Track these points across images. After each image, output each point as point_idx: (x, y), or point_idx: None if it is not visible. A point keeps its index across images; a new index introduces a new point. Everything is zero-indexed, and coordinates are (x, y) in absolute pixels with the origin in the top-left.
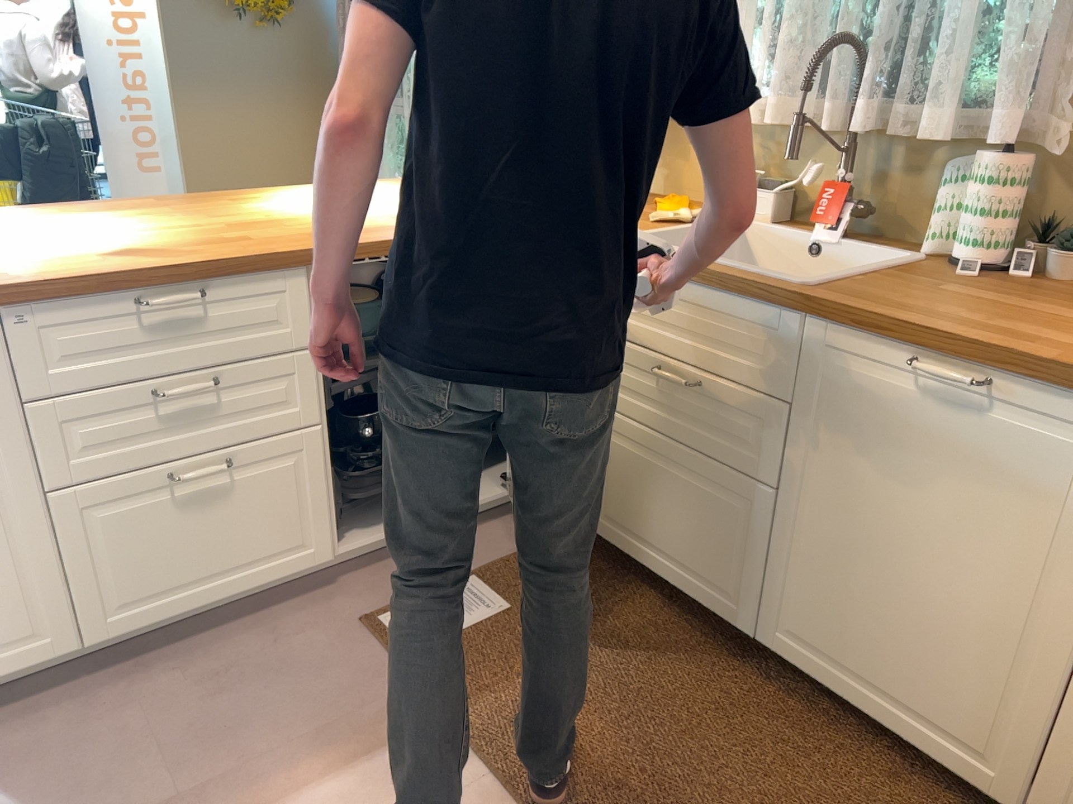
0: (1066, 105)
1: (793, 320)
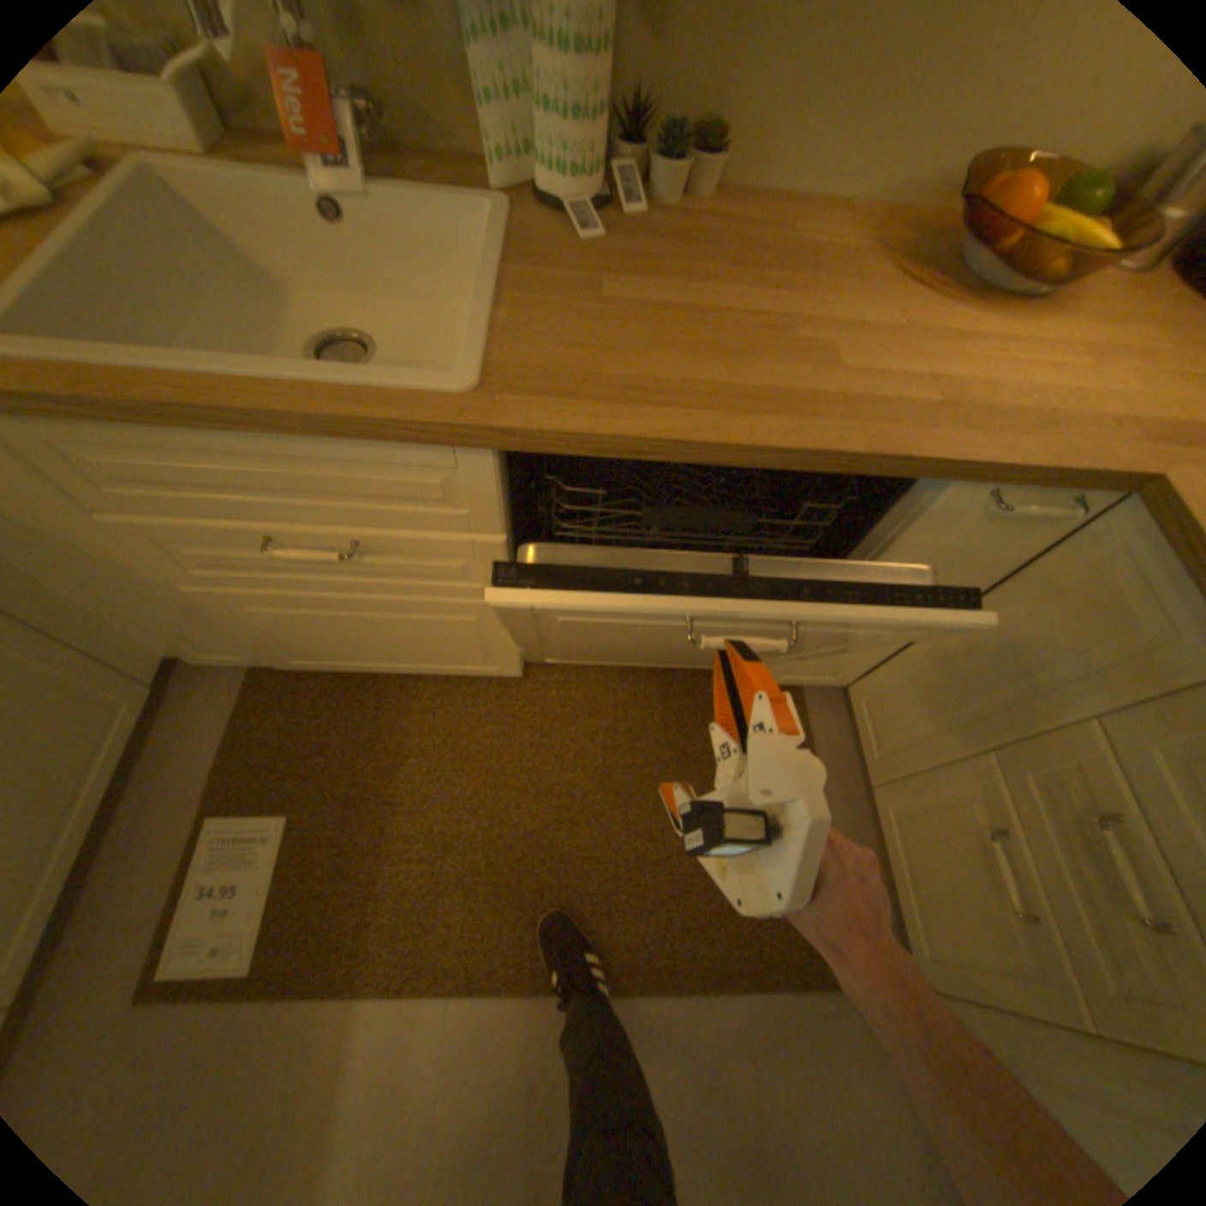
0: None
1: (480, 451)
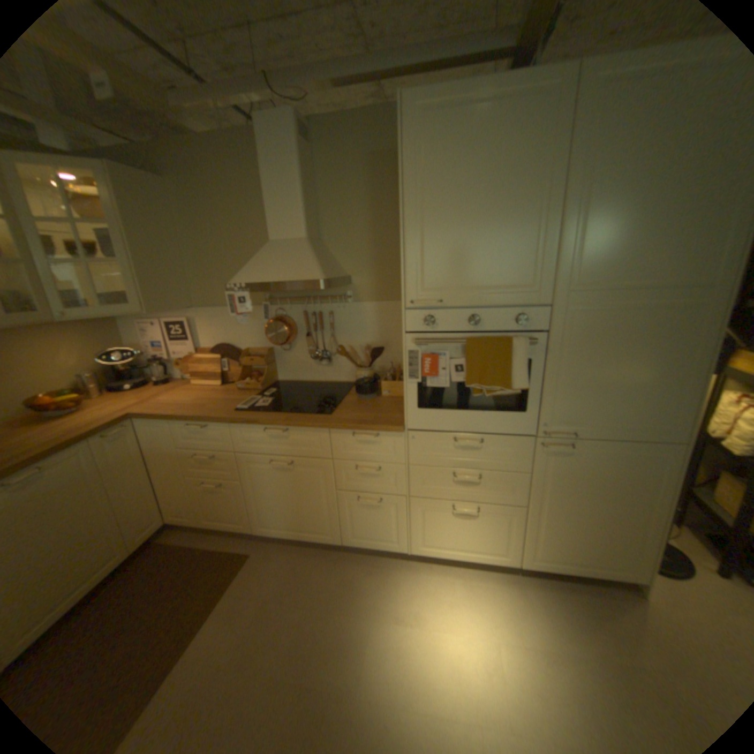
0: None
1: None
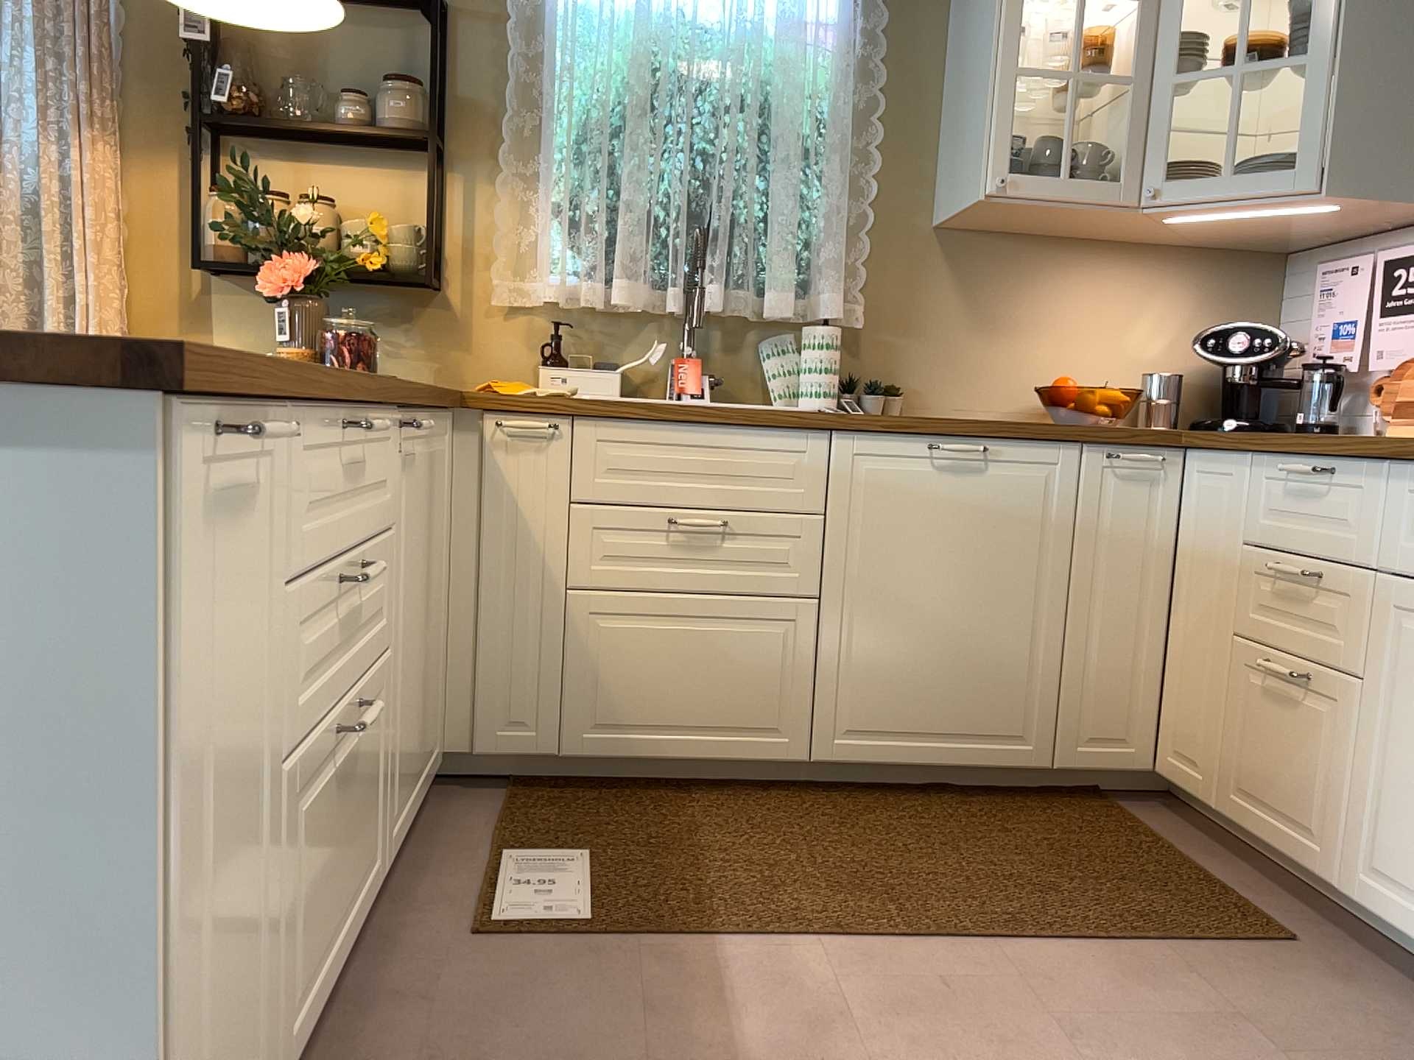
0: (851, 291)
1: (822, 437)
